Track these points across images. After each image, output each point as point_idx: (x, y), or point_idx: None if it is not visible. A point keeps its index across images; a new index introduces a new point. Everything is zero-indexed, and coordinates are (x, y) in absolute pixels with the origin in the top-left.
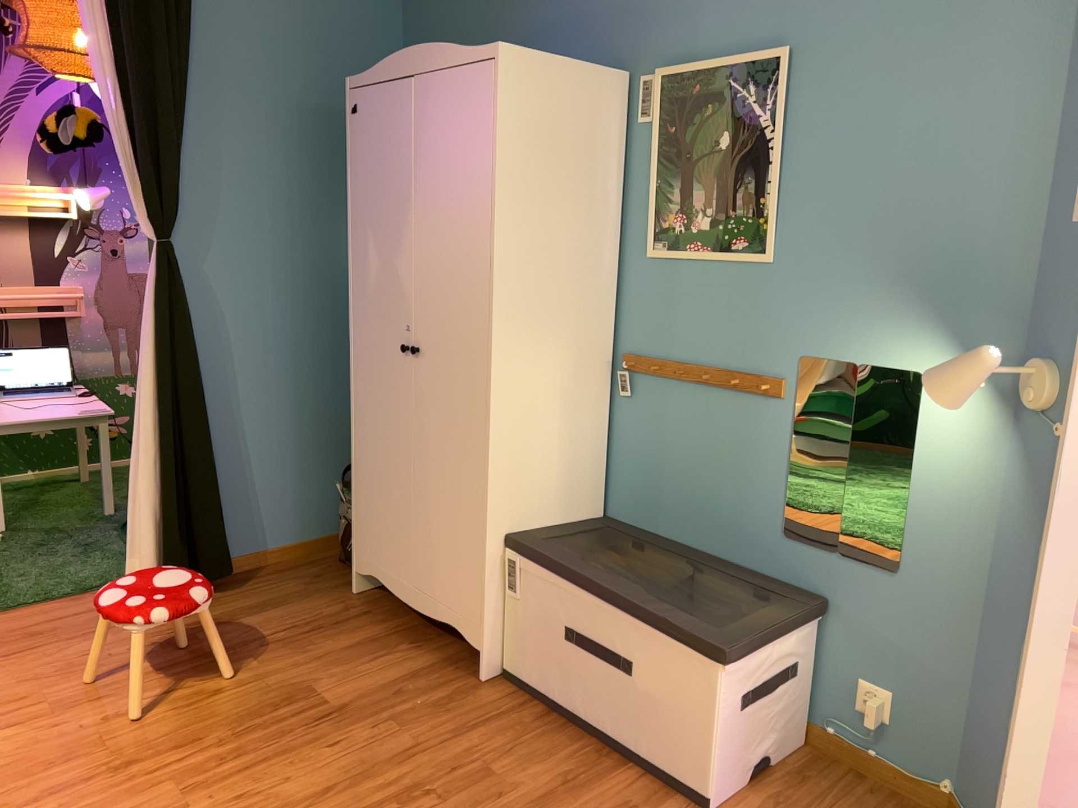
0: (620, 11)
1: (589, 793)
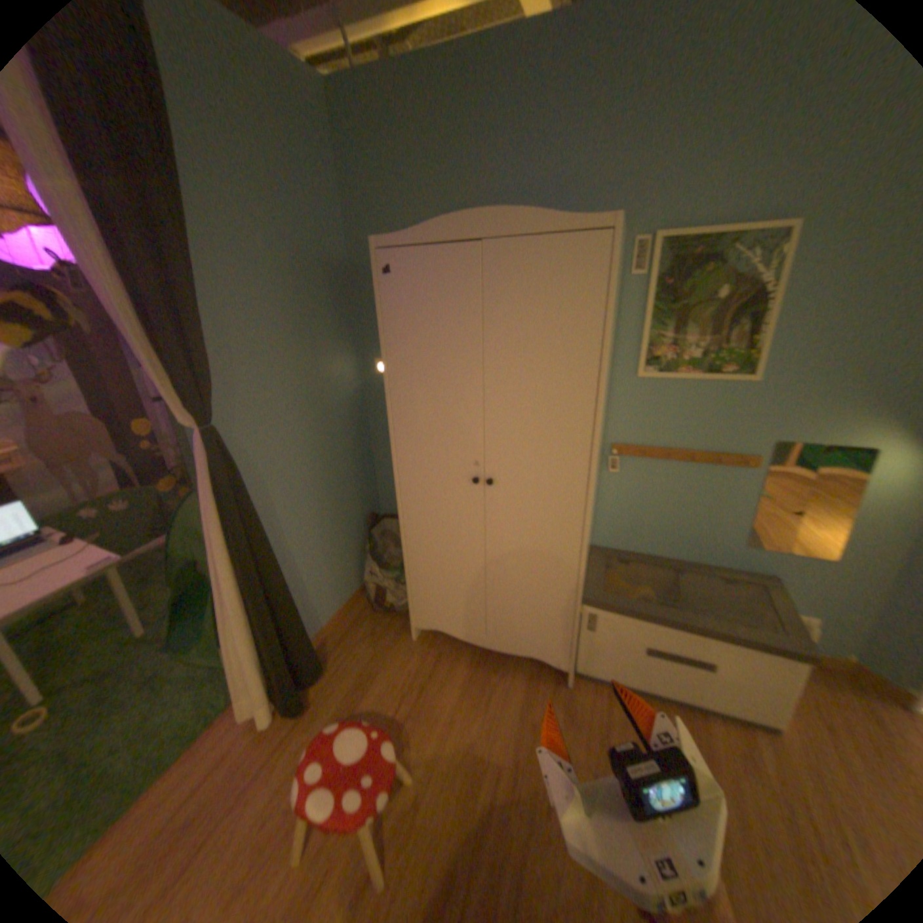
0: (612, 175)
1: (720, 758)
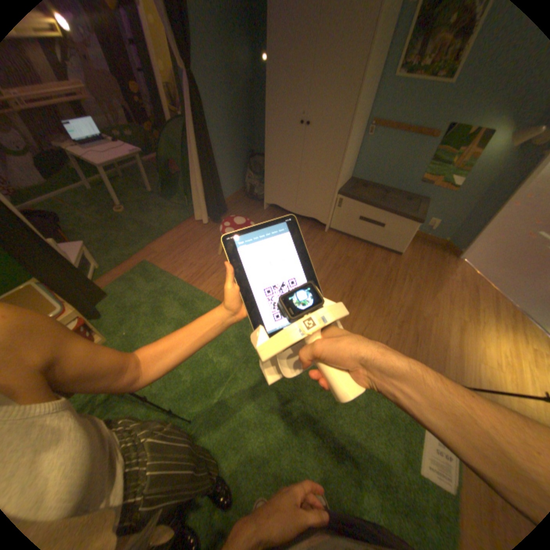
0: None
1: (373, 257)
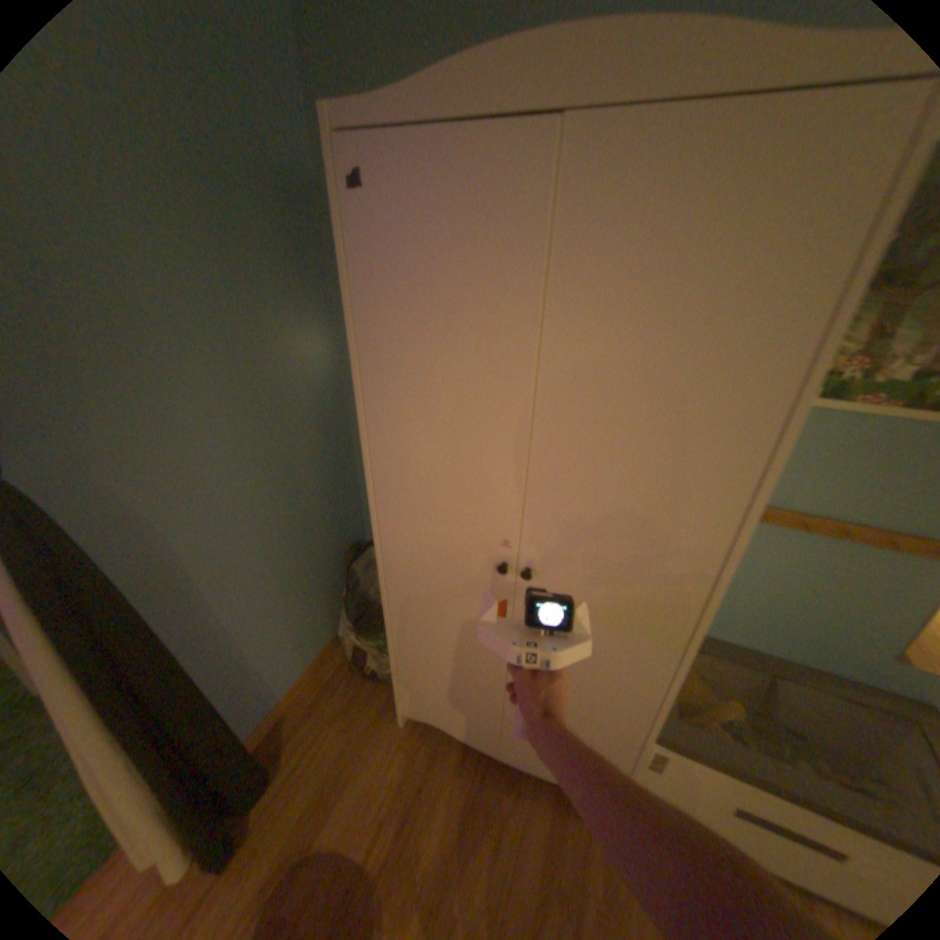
0: None
1: None
